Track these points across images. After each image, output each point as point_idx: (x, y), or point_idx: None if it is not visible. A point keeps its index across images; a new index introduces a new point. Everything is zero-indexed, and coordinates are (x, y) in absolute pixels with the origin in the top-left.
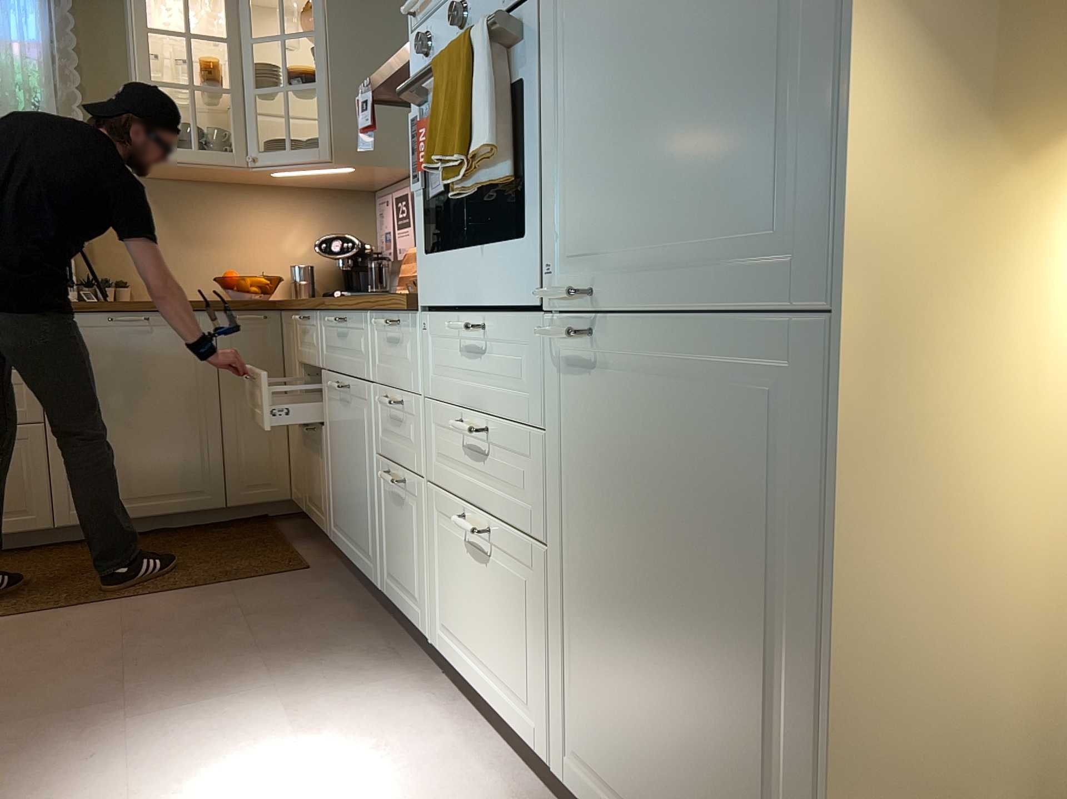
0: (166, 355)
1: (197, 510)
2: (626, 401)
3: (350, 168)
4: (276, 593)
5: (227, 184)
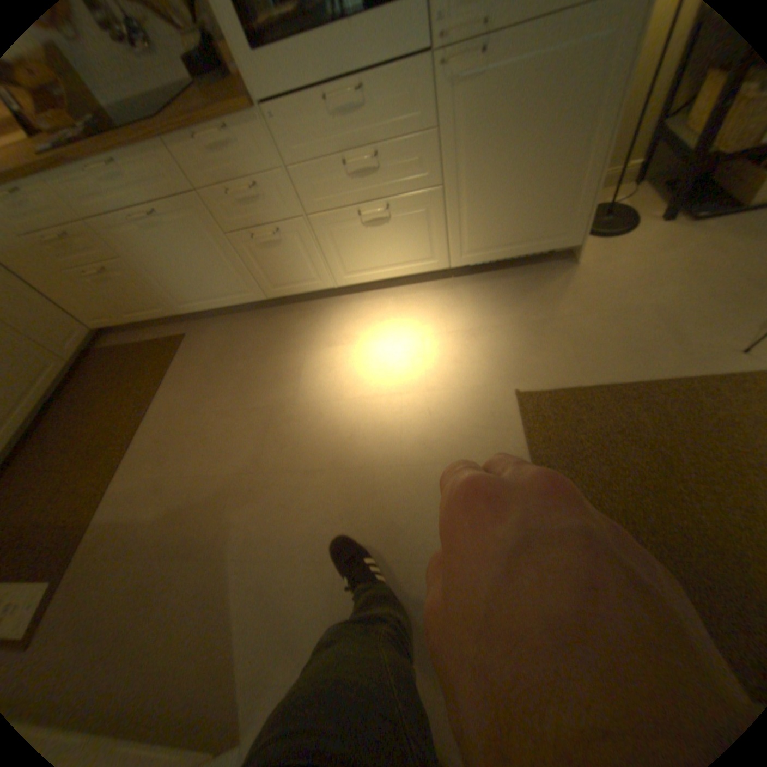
0: None
1: (56, 378)
2: (503, 79)
3: None
4: (202, 350)
5: None
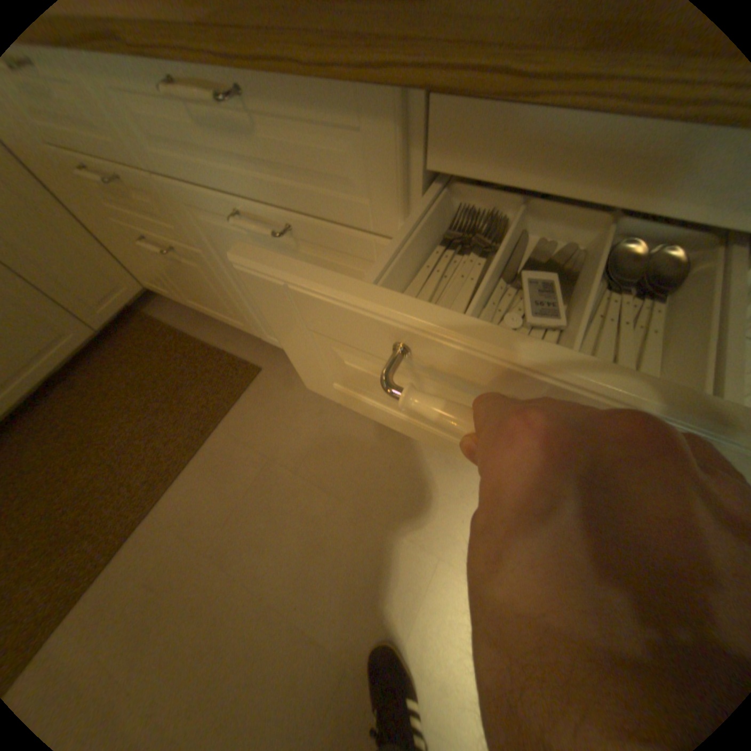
0: None
1: (70, 353)
2: None
3: None
4: (274, 421)
5: None
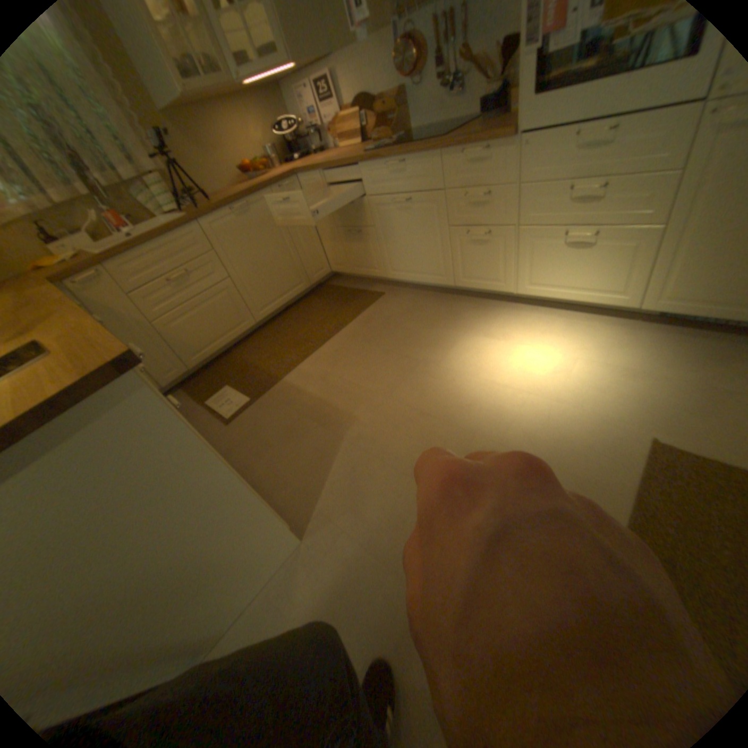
0: (260, 218)
1: (301, 290)
2: None
3: (293, 62)
4: (391, 305)
5: (205, 99)
